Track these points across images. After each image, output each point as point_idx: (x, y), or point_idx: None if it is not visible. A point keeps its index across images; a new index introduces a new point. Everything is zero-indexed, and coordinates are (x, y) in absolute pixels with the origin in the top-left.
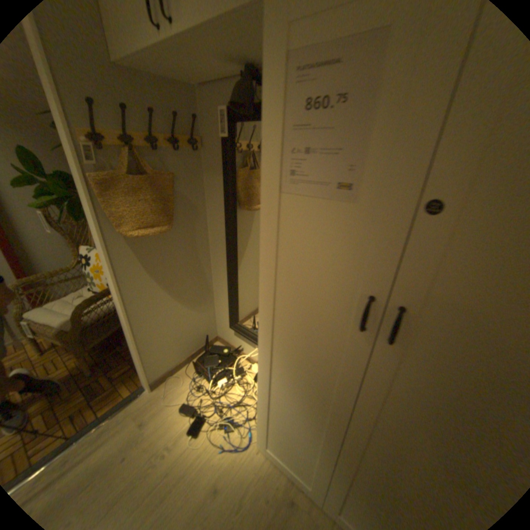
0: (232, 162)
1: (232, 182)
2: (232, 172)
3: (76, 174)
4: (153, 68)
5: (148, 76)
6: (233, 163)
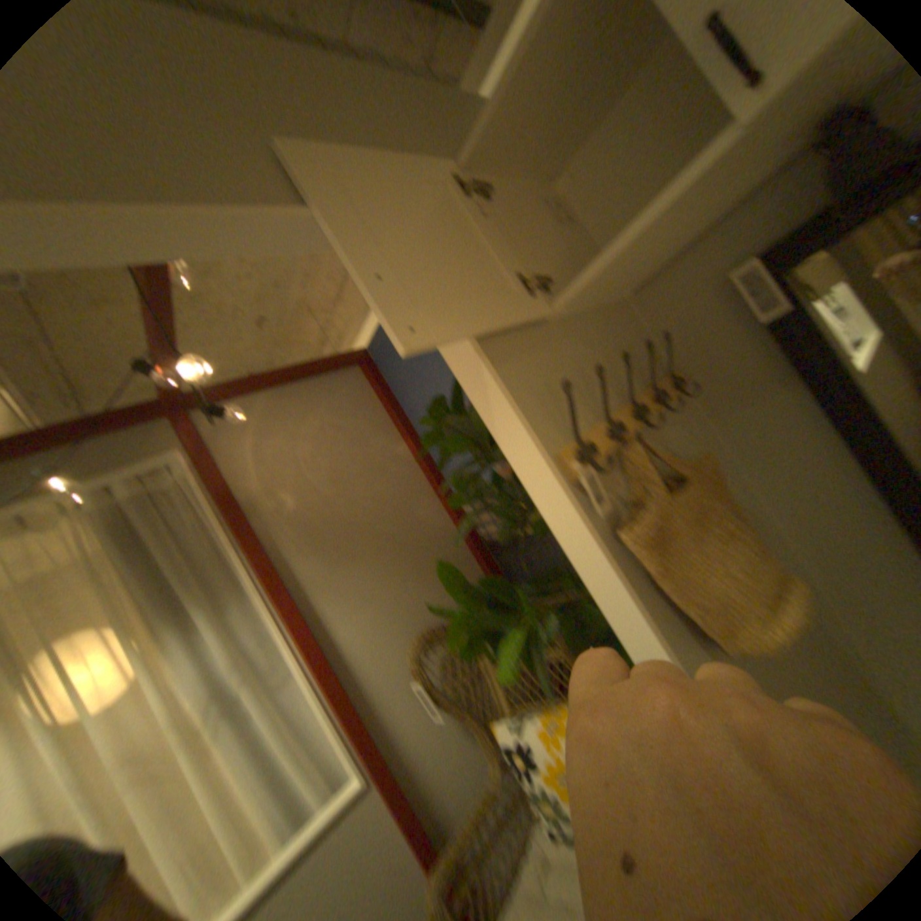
0: (825, 349)
1: (853, 389)
2: (839, 369)
3: (585, 550)
4: (605, 282)
5: (582, 312)
6: (831, 348)
